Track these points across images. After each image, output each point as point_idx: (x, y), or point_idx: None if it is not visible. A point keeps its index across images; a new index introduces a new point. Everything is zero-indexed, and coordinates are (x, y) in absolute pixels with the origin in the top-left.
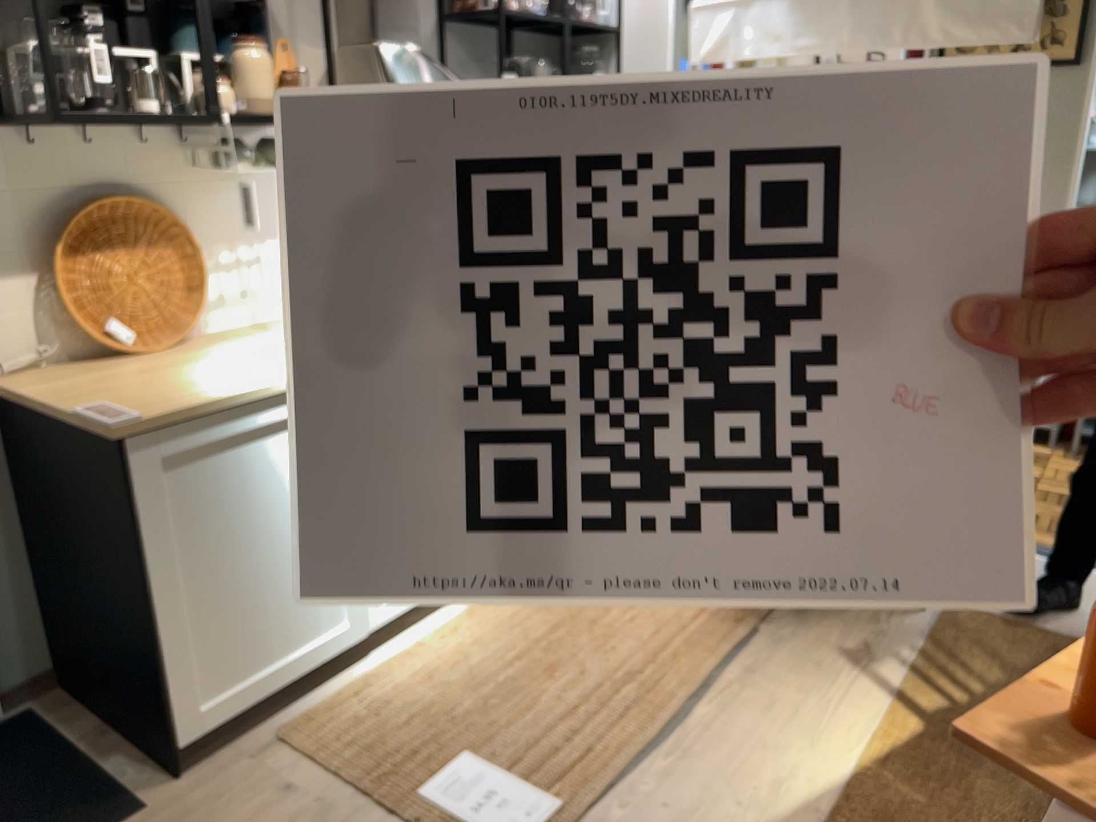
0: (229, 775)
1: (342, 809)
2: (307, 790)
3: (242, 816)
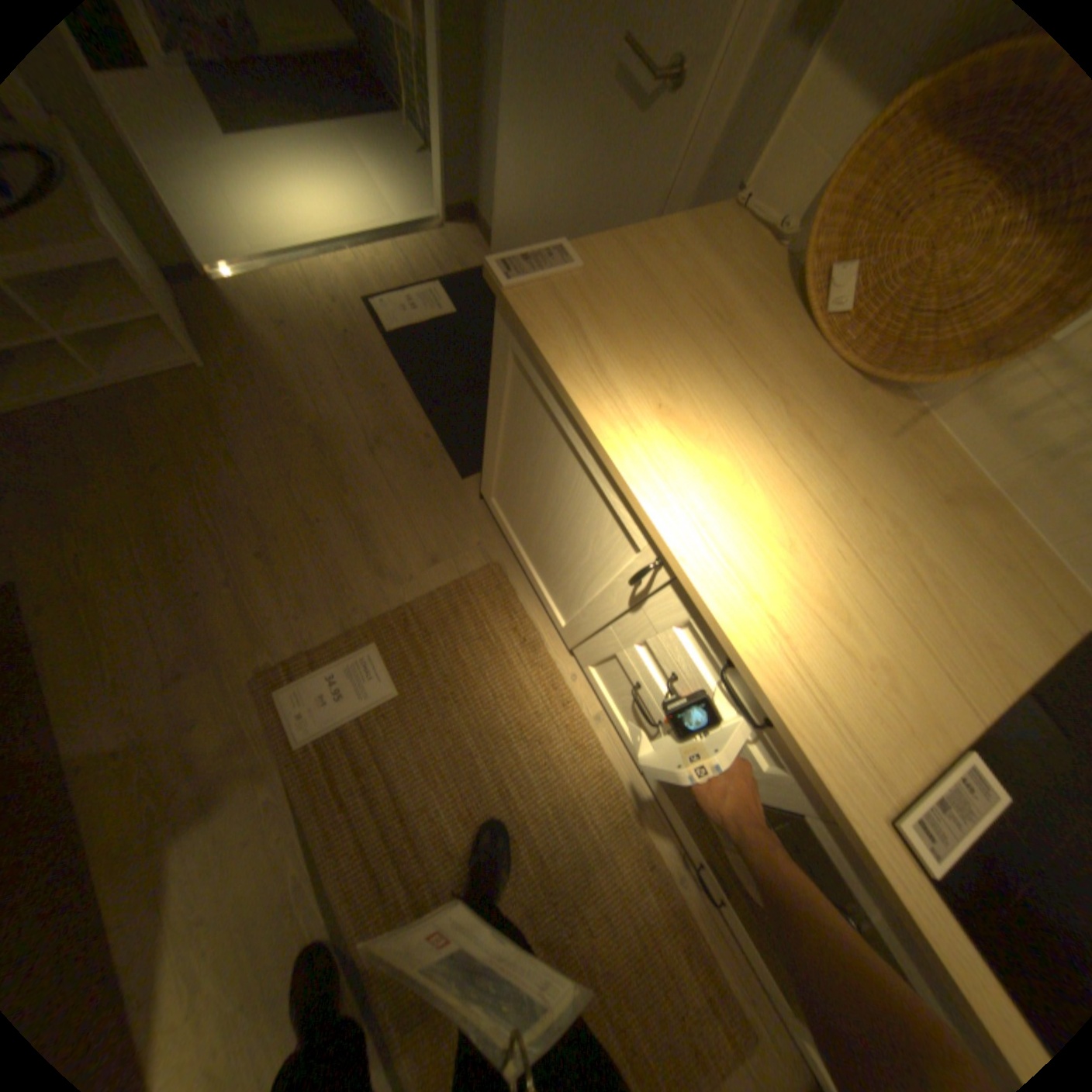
0: (469, 529)
1: (395, 592)
2: (427, 575)
3: (424, 532)
